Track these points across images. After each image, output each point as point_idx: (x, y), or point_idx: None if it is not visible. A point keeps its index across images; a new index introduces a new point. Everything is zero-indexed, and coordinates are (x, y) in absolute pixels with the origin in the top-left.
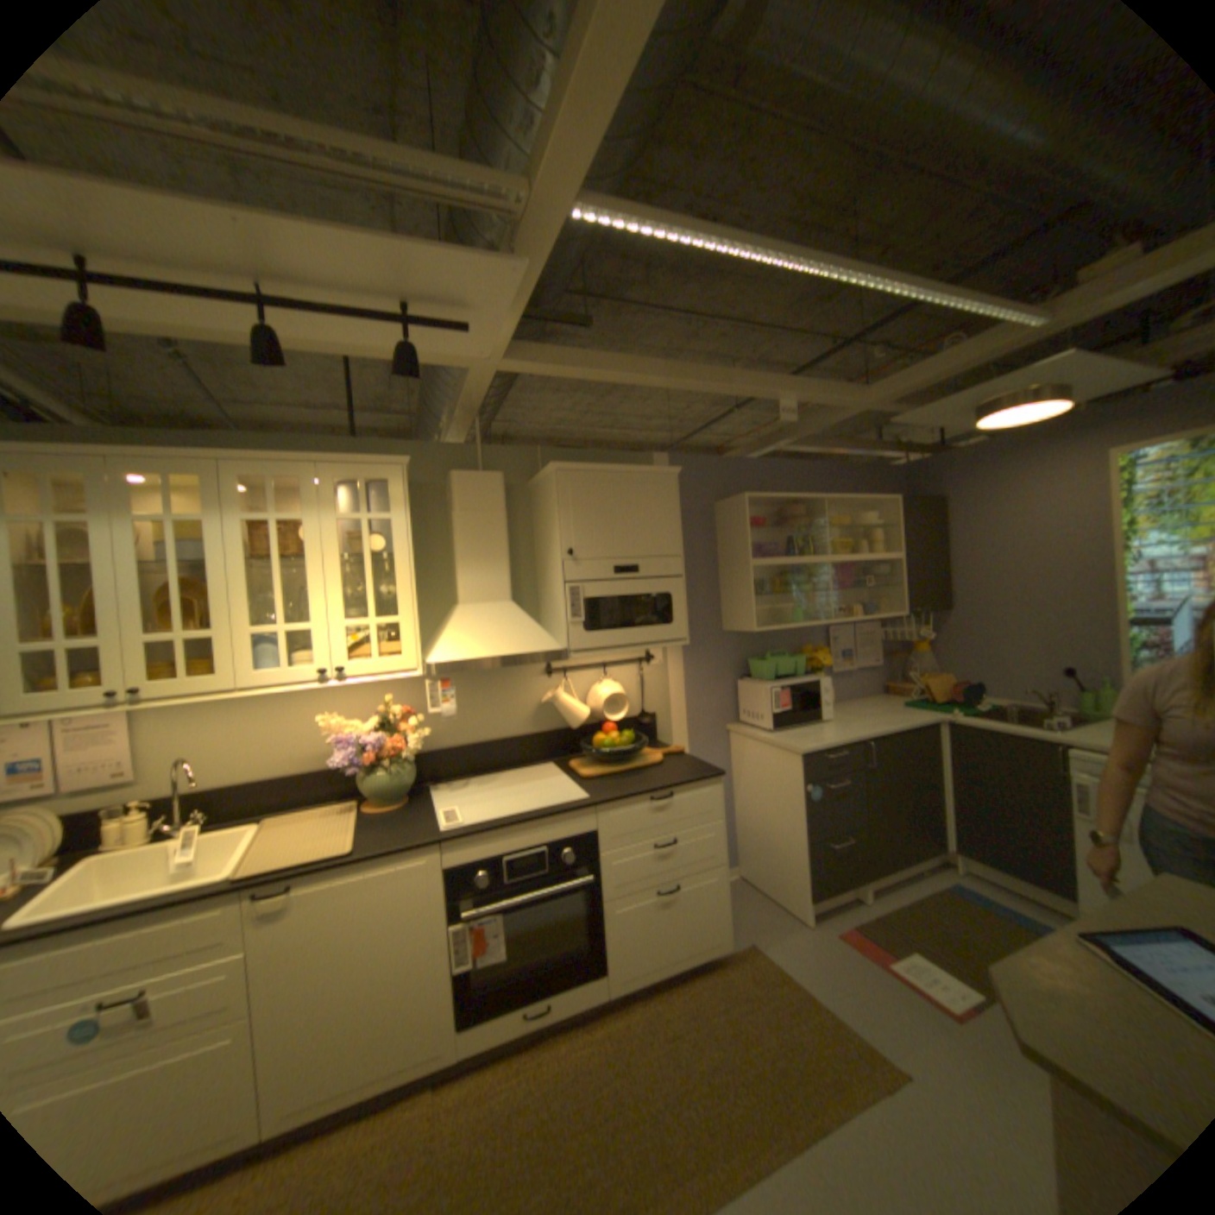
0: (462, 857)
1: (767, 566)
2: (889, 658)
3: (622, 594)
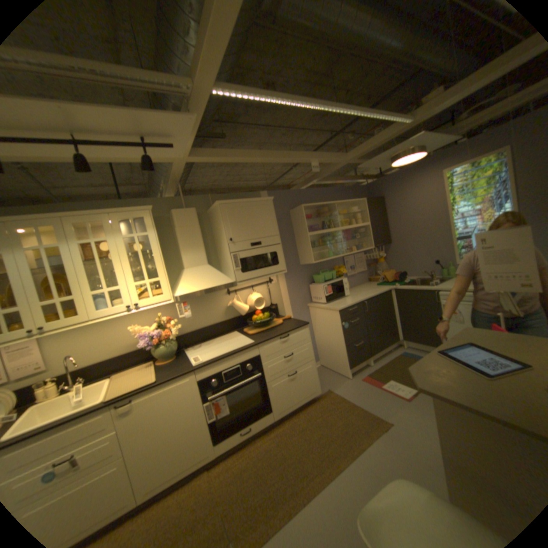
0: (204, 375)
1: (315, 235)
2: (369, 267)
3: (255, 255)
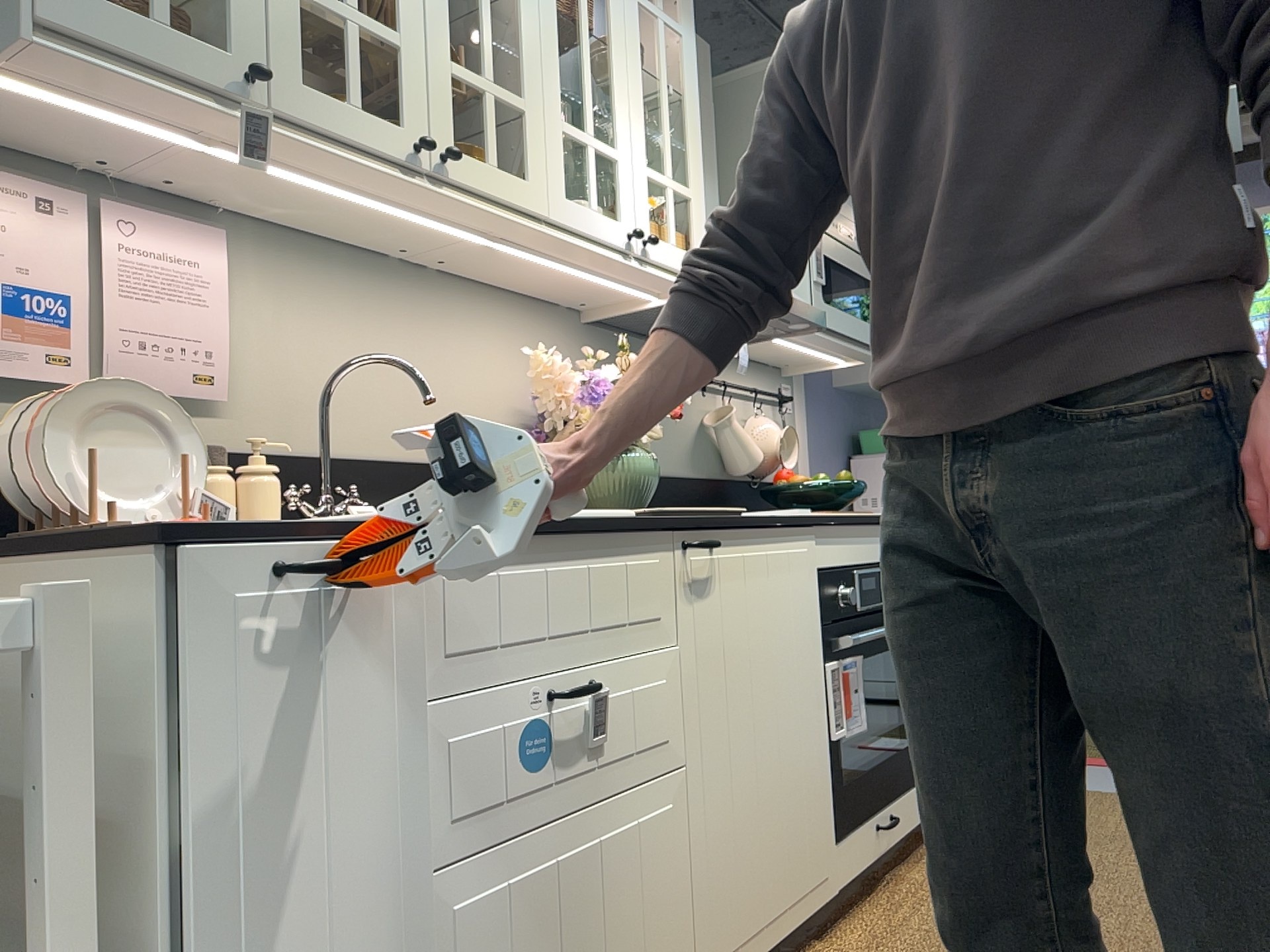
0: (830, 556)
1: None
2: None
3: (846, 264)
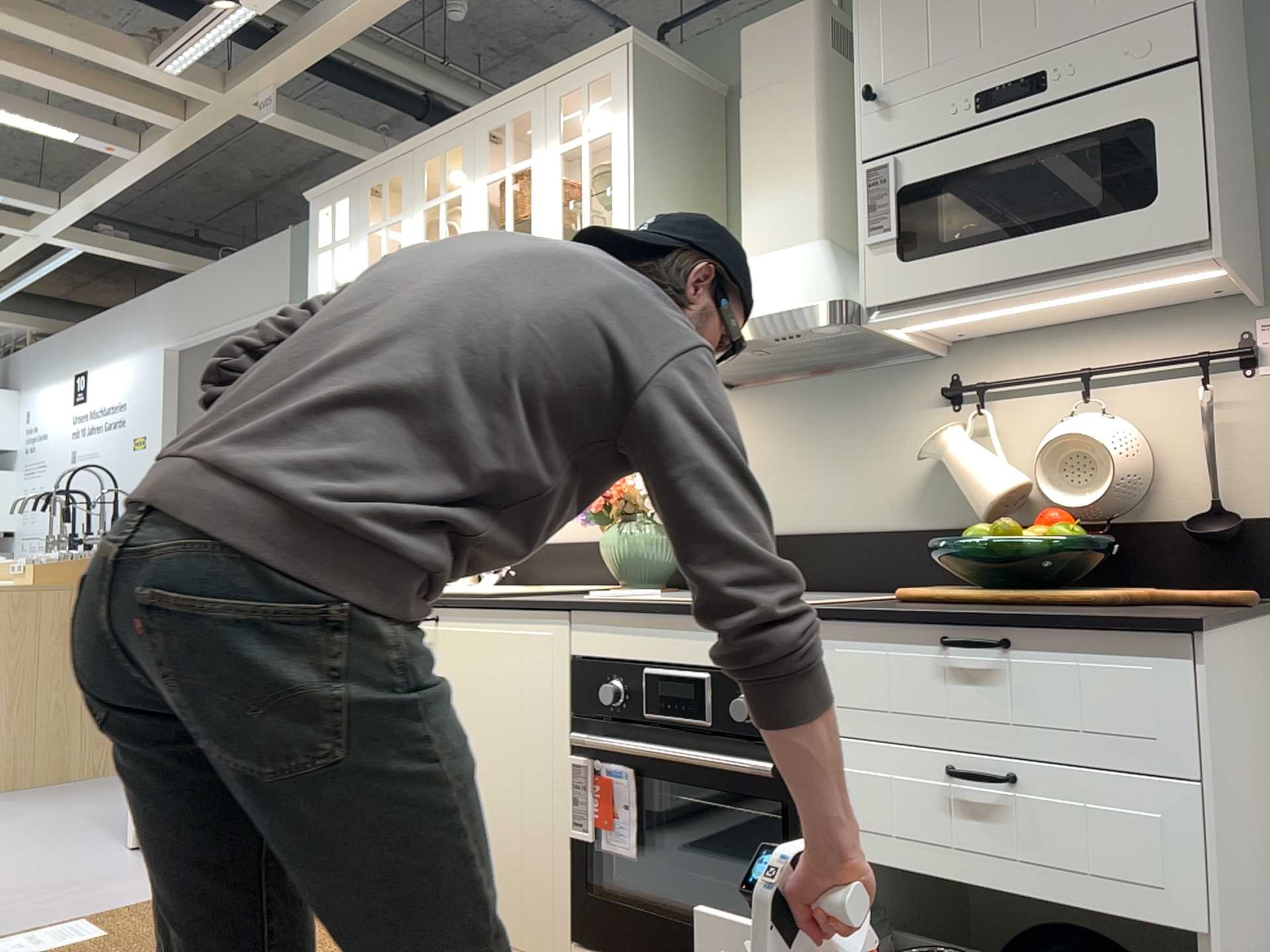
0: (593, 645)
1: None
2: None
3: (994, 156)
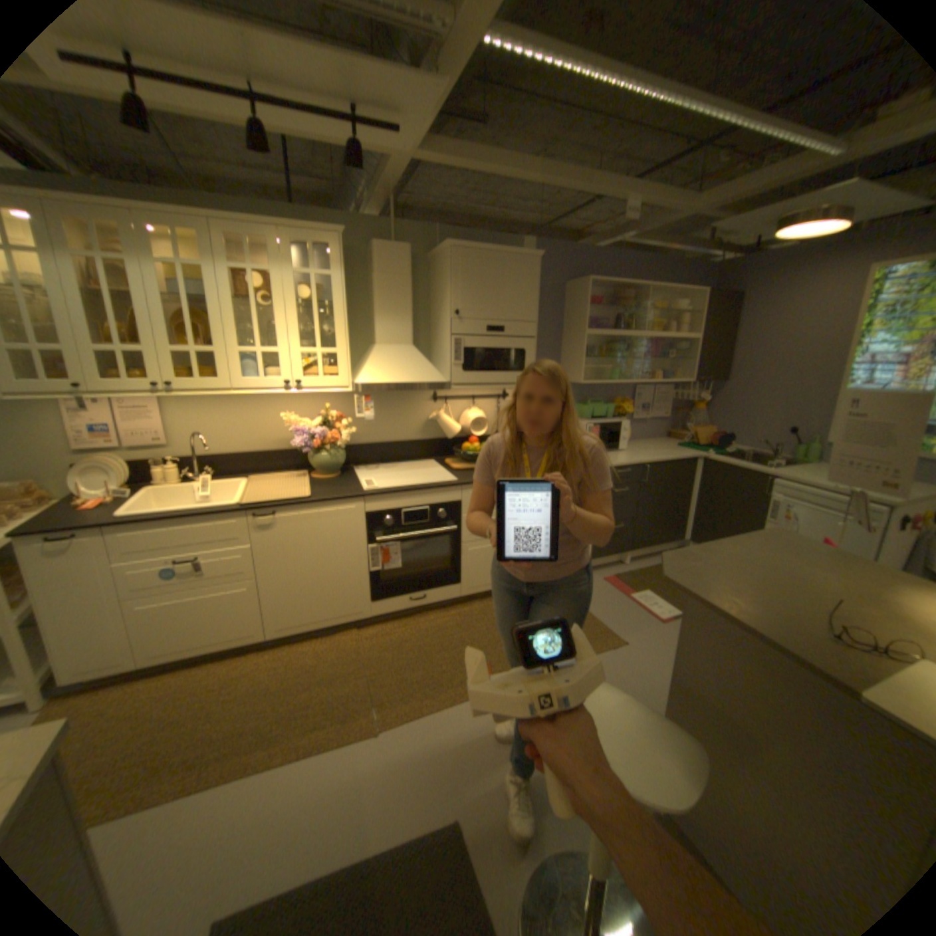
0: (377, 507)
1: (598, 335)
2: (676, 412)
3: (491, 347)
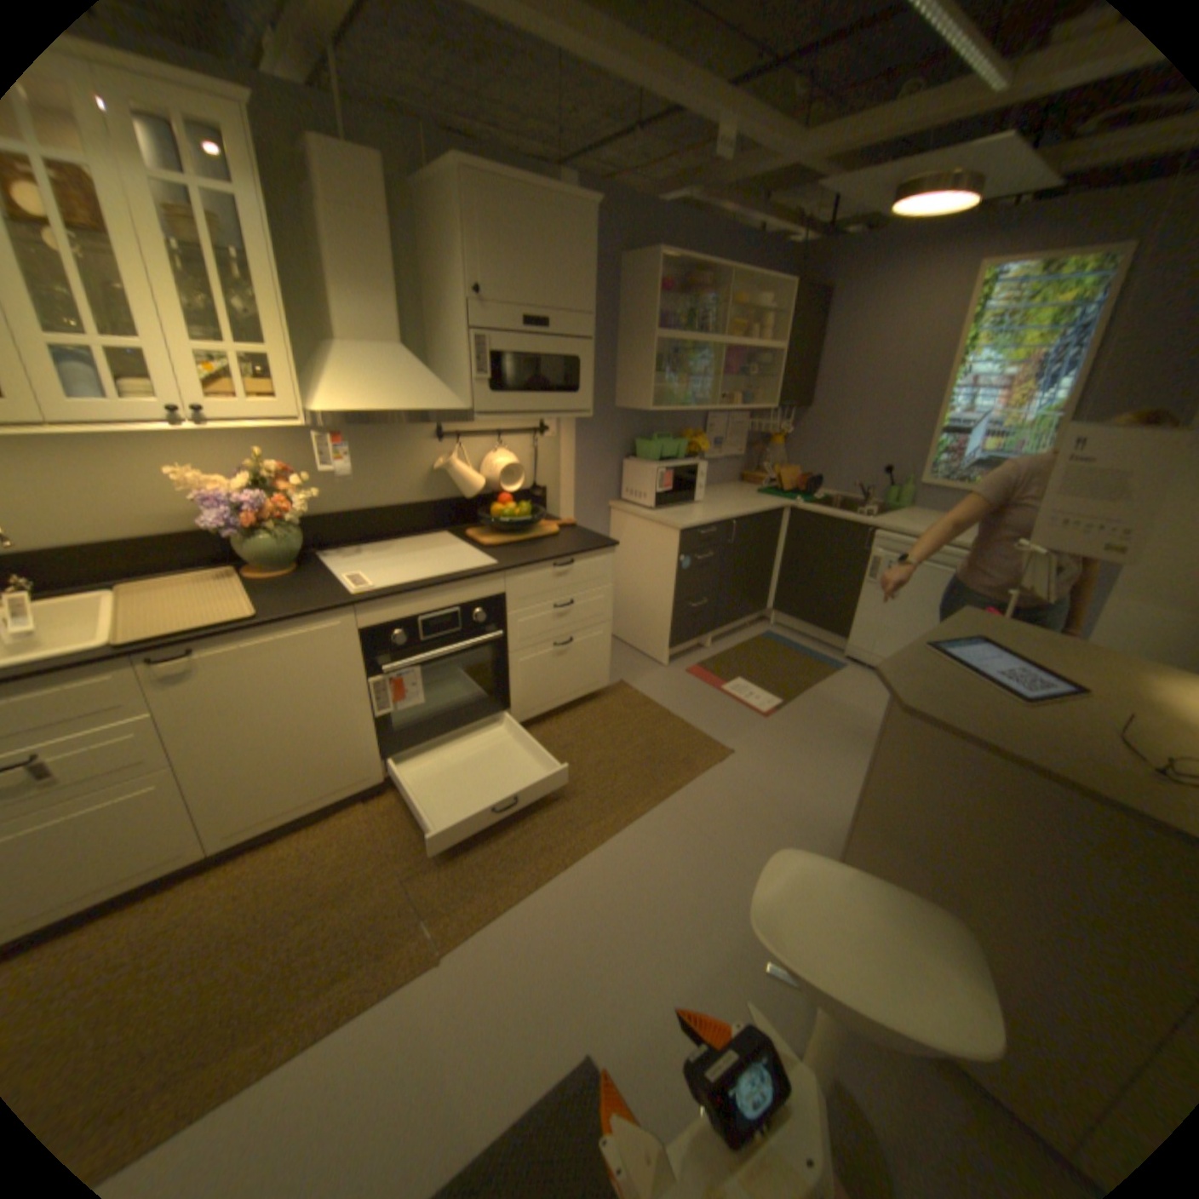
0: (378, 618)
1: (667, 340)
2: (749, 449)
3: (531, 352)
